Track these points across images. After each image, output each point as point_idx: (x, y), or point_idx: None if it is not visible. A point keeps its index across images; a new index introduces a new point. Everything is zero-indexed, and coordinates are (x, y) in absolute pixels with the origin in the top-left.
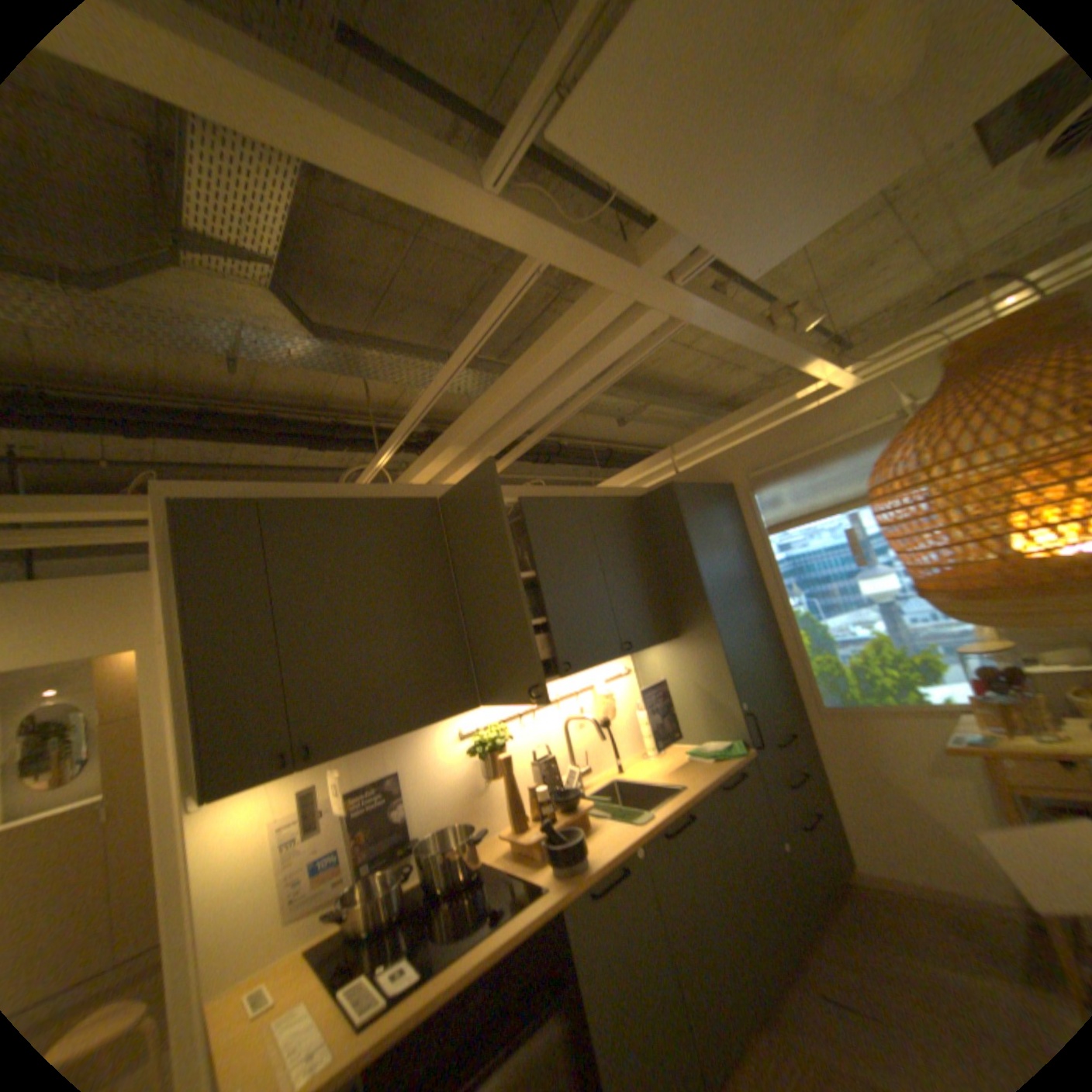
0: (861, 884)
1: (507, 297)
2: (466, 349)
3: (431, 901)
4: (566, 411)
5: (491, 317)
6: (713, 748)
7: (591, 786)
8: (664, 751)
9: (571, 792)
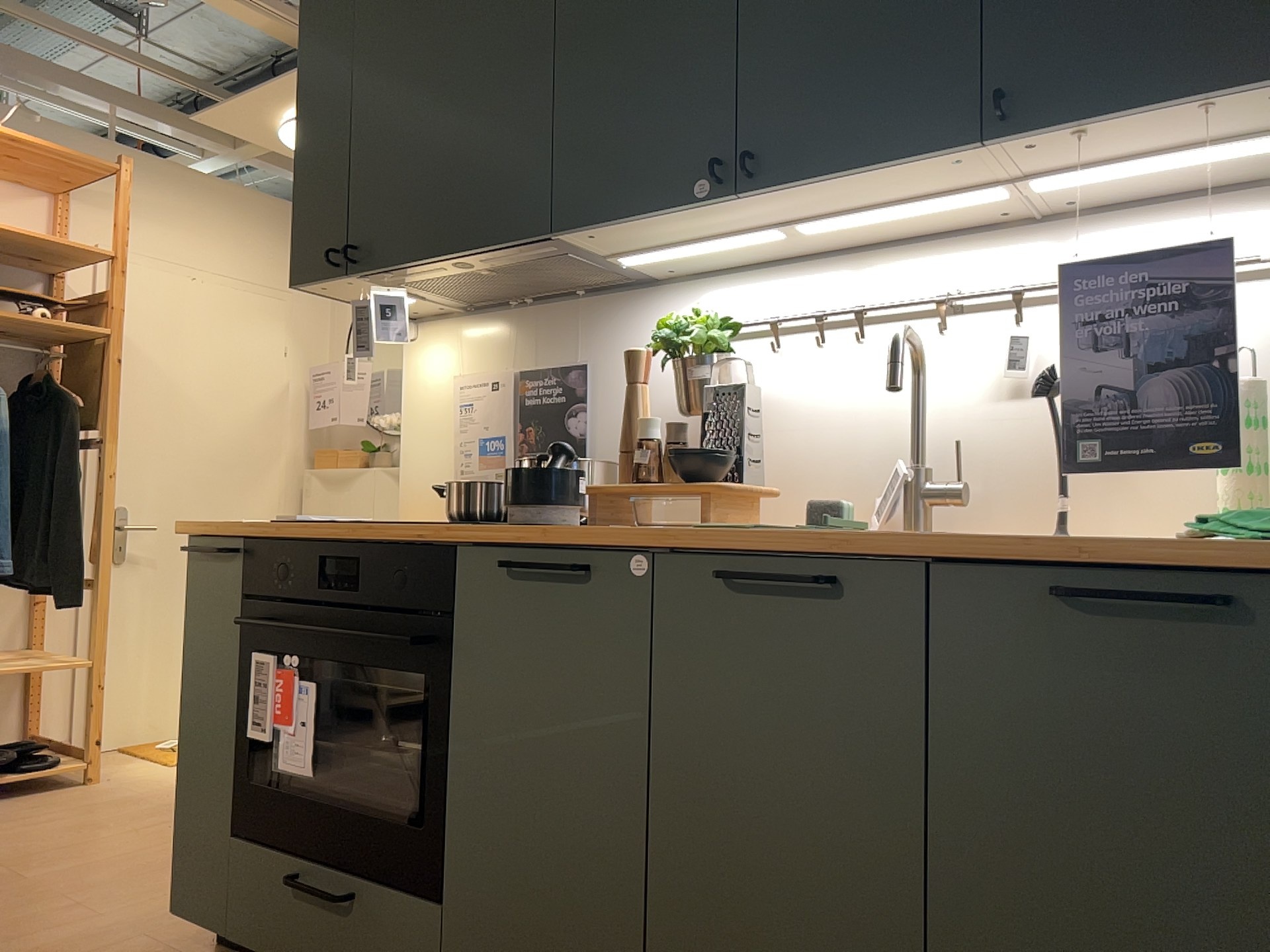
0: None
1: None
2: None
3: None
4: None
5: None
6: None
7: None
8: None
9: (722, 455)
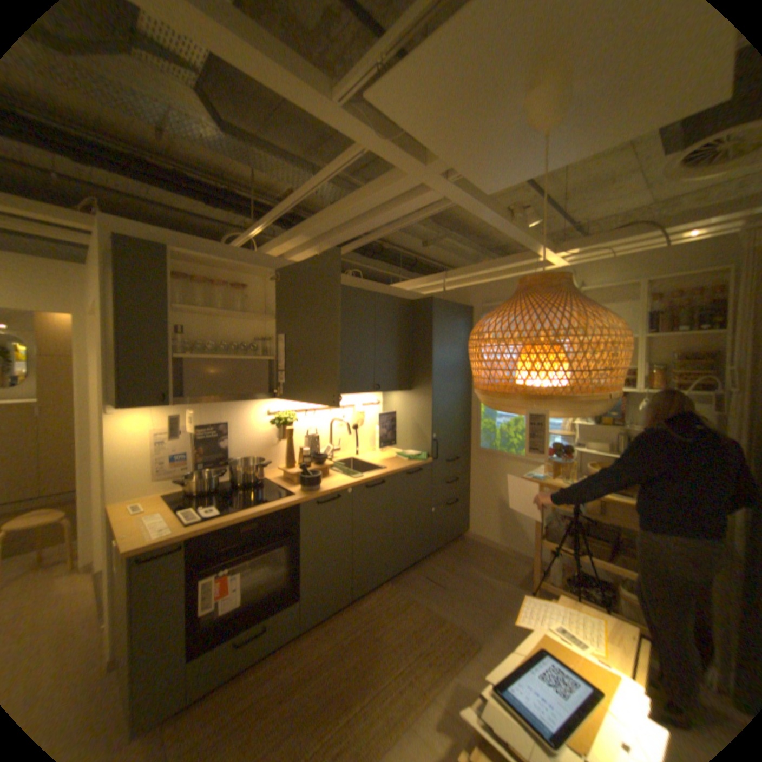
0: (469, 537)
1: (342, 161)
2: (313, 183)
3: (234, 489)
4: (376, 235)
5: (331, 170)
6: (410, 453)
7: (338, 458)
8: (385, 450)
9: (323, 456)
